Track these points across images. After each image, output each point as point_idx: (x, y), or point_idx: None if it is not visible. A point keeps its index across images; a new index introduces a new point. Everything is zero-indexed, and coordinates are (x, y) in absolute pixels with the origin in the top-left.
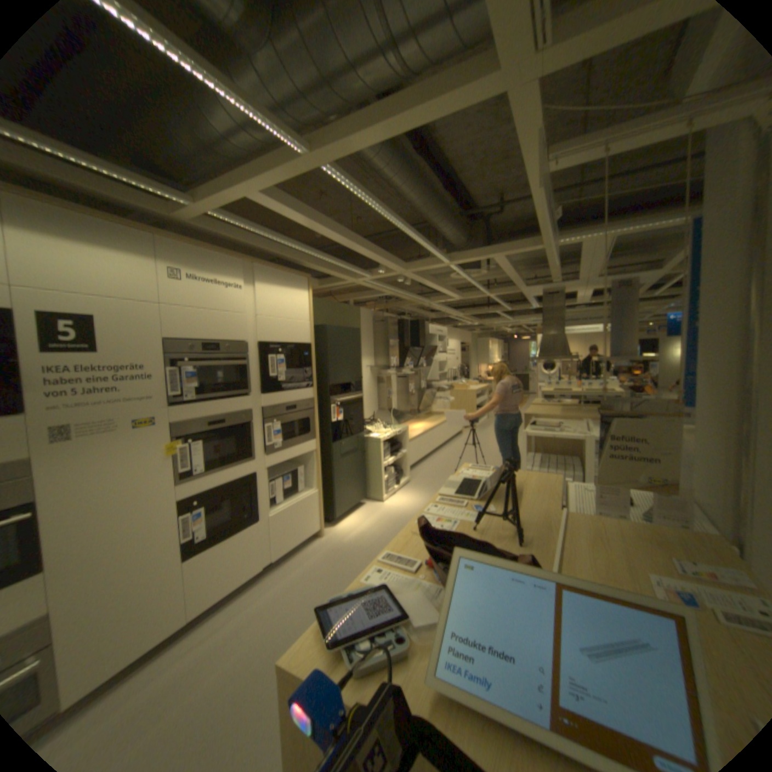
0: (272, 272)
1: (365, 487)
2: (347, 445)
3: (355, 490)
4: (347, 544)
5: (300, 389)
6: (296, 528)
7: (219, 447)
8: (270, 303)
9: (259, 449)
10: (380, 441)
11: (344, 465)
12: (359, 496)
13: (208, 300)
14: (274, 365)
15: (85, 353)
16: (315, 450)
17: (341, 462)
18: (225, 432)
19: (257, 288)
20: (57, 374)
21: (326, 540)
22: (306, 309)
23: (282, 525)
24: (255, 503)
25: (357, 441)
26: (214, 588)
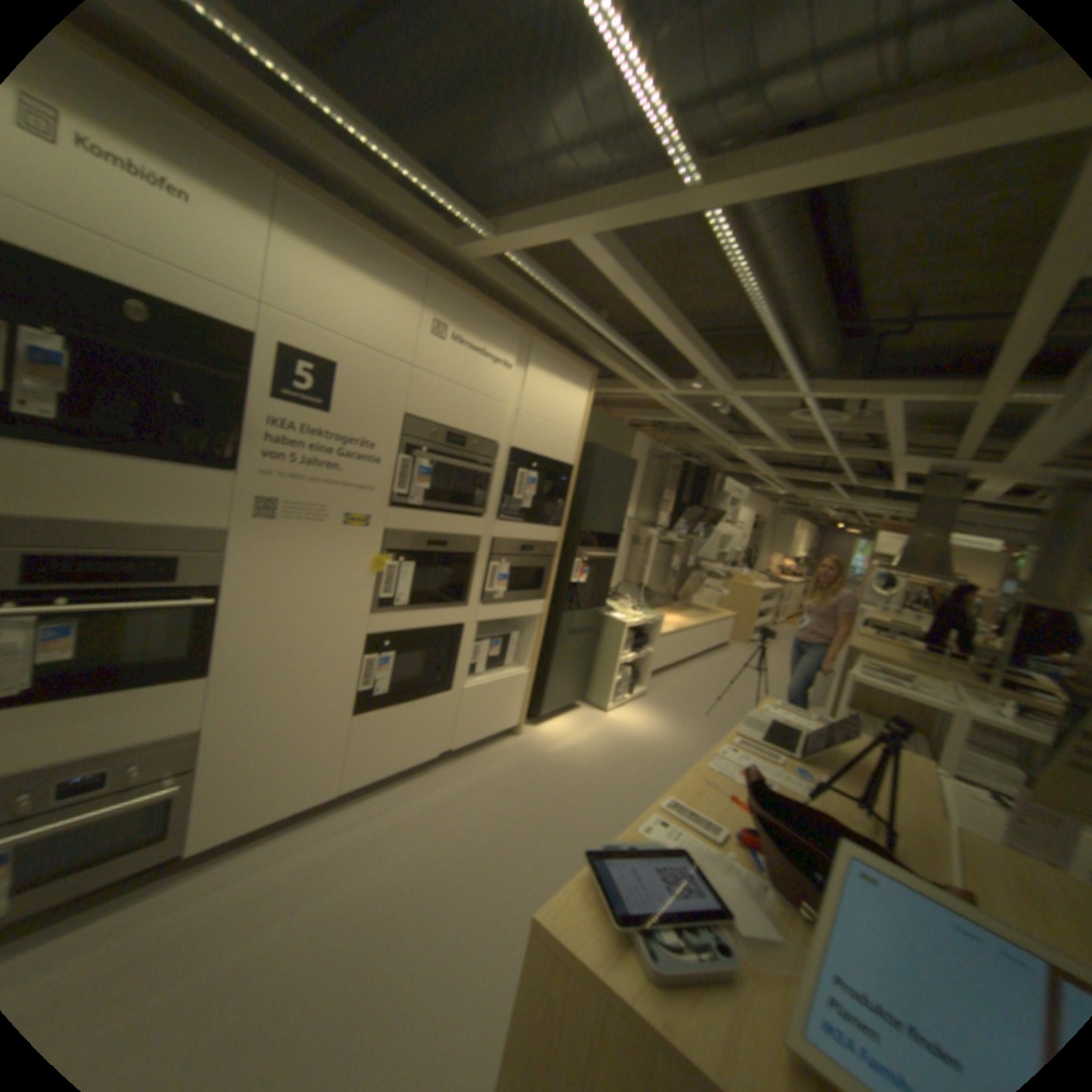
0: (554, 354)
1: (588, 685)
2: (582, 620)
3: (575, 684)
4: (552, 757)
5: (545, 526)
6: (493, 713)
7: (433, 577)
8: (541, 397)
9: (477, 593)
10: (626, 627)
11: (571, 646)
12: (577, 694)
13: (471, 375)
14: (524, 484)
15: (320, 410)
16: (542, 615)
17: (569, 641)
18: (445, 559)
19: (531, 372)
20: (284, 430)
21: (524, 742)
22: (581, 416)
23: (478, 704)
24: (454, 664)
25: (595, 617)
26: (381, 761)
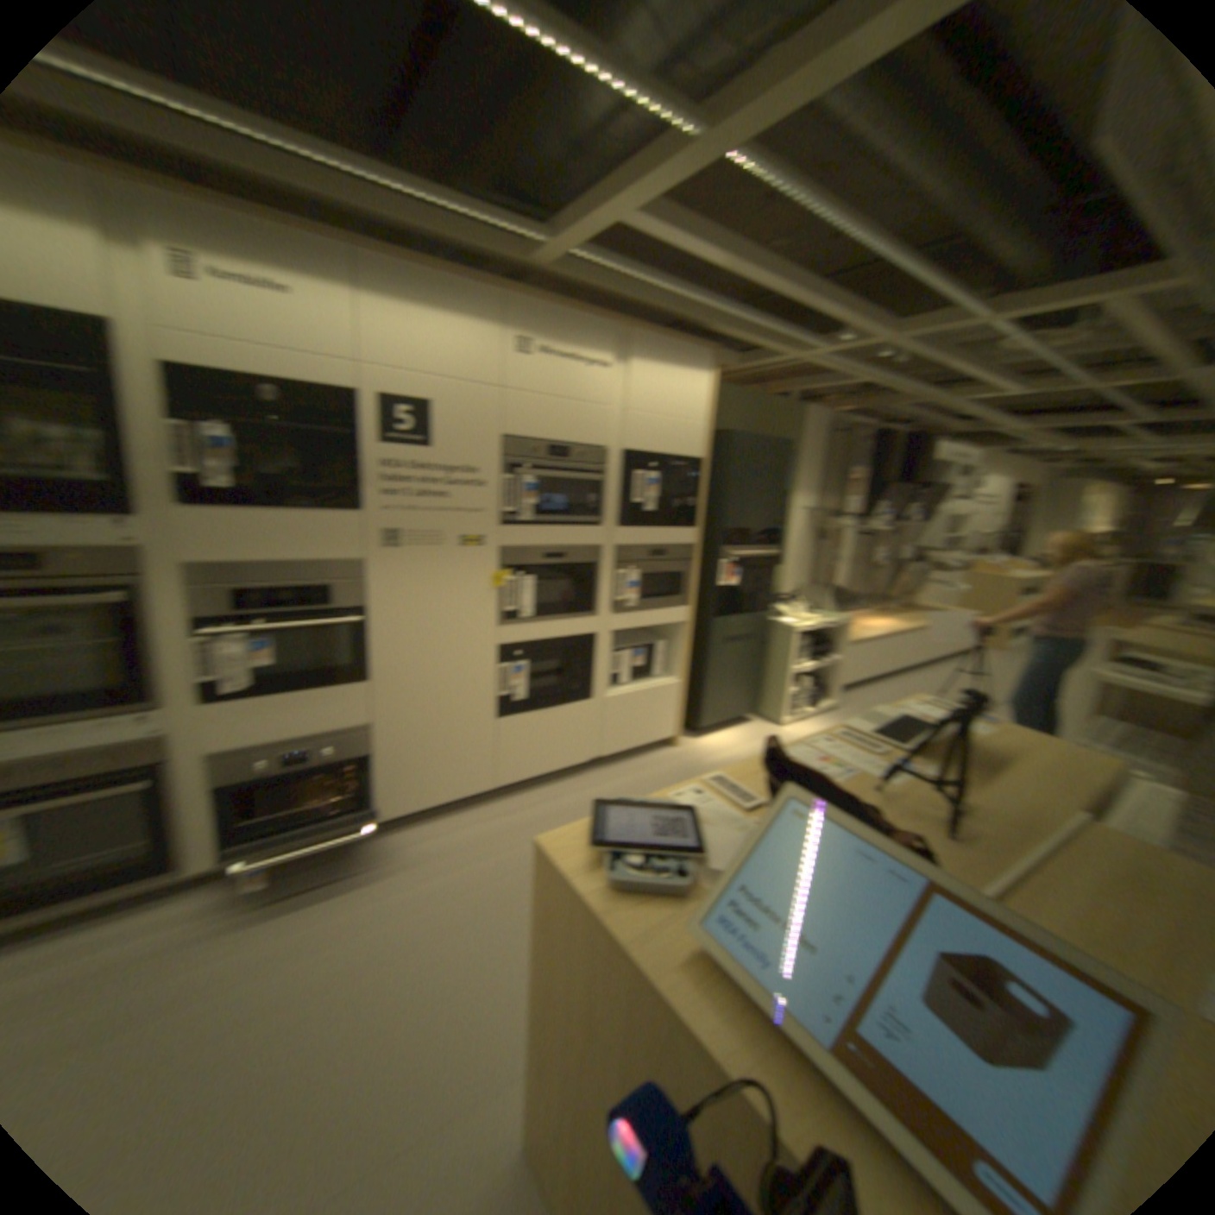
0: (652, 342)
1: (754, 698)
2: (734, 626)
3: (736, 696)
4: (704, 767)
5: (671, 528)
6: (637, 723)
7: (549, 590)
8: (643, 391)
9: (600, 603)
10: (791, 632)
11: (724, 655)
12: (741, 707)
13: (557, 385)
14: (637, 487)
15: (413, 447)
16: (681, 623)
17: (720, 649)
18: (558, 571)
19: (626, 367)
20: (385, 470)
21: (676, 753)
22: (699, 403)
23: (618, 714)
24: (585, 674)
25: (752, 624)
26: (524, 762)
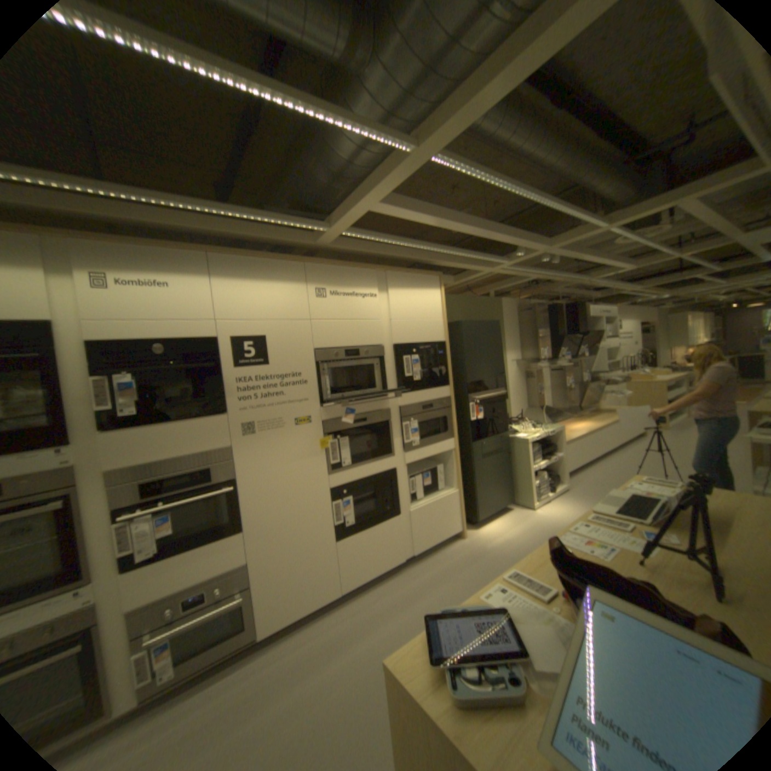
0: (403, 276)
1: (513, 492)
2: (489, 445)
3: (500, 493)
4: (491, 550)
5: (435, 388)
6: (437, 526)
7: (362, 443)
8: (402, 306)
9: (398, 446)
10: (528, 442)
11: (487, 466)
12: (505, 500)
13: (348, 311)
14: (409, 365)
15: (261, 365)
16: (454, 449)
17: (483, 462)
18: (367, 429)
19: (389, 293)
20: (244, 383)
21: (469, 543)
22: (438, 307)
23: (423, 521)
24: (396, 496)
25: (500, 441)
26: (363, 569)
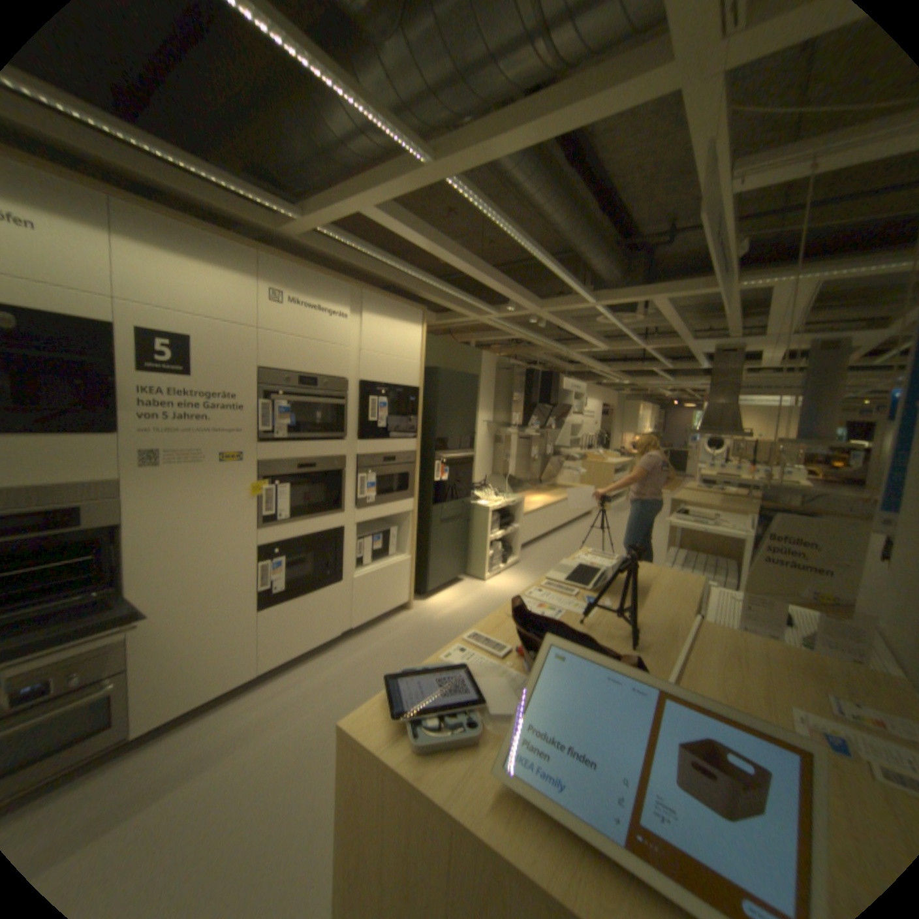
0: (383, 301)
1: (466, 562)
2: (450, 510)
3: (453, 562)
4: (437, 622)
5: (402, 439)
6: (382, 595)
7: (307, 494)
8: (377, 337)
9: (350, 501)
10: (488, 511)
11: (444, 532)
12: (457, 570)
13: (310, 329)
14: (375, 409)
15: (179, 375)
16: (412, 511)
17: (441, 528)
18: (315, 477)
19: (364, 318)
20: (151, 395)
21: (414, 614)
22: (418, 347)
23: (367, 589)
24: (339, 560)
25: (461, 507)
26: (288, 645)
